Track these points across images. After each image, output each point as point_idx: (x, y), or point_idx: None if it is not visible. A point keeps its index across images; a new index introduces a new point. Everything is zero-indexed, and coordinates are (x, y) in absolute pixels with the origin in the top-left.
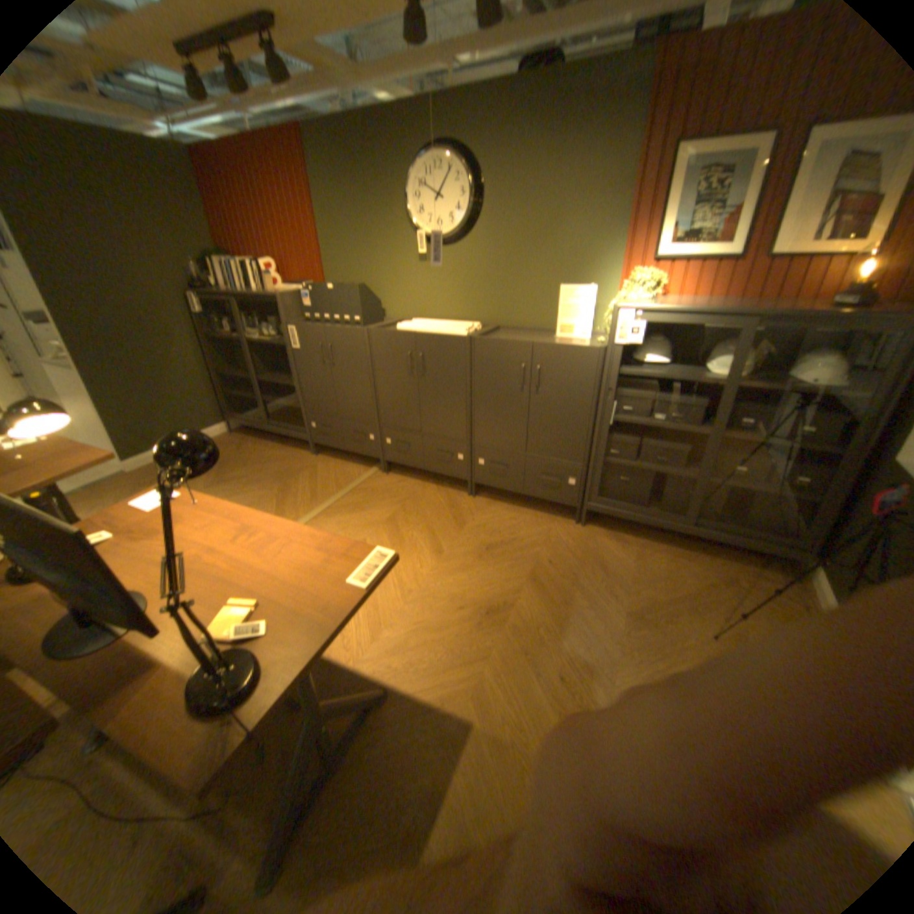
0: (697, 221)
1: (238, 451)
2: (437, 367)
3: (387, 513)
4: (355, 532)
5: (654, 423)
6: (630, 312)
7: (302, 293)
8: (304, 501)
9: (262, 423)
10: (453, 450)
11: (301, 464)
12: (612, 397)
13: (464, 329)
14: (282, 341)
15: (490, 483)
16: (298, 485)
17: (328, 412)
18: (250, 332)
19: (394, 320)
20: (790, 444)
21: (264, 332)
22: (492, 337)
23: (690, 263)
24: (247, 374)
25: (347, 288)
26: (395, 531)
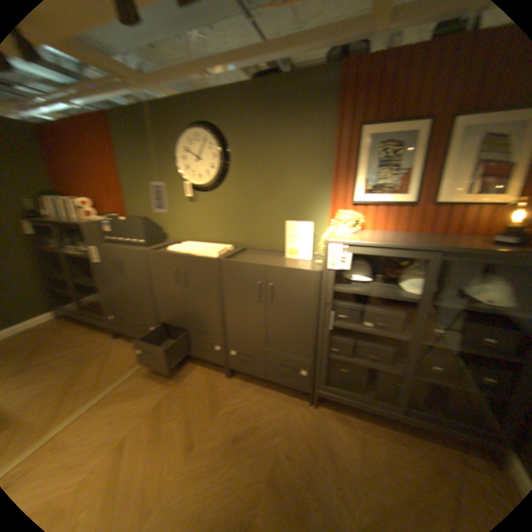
0: (379, 179)
1: (49, 339)
2: (194, 280)
3: (152, 402)
4: (116, 428)
5: (363, 330)
6: (337, 246)
7: (101, 223)
8: (83, 392)
9: (73, 315)
10: (210, 343)
11: (96, 350)
12: (328, 309)
13: (215, 251)
14: (86, 256)
15: (240, 370)
16: (85, 372)
17: (118, 309)
18: (66, 249)
19: (171, 242)
20: (475, 353)
21: (77, 248)
22: (233, 260)
23: (377, 208)
24: (63, 279)
25: (132, 220)
26: (153, 424)
